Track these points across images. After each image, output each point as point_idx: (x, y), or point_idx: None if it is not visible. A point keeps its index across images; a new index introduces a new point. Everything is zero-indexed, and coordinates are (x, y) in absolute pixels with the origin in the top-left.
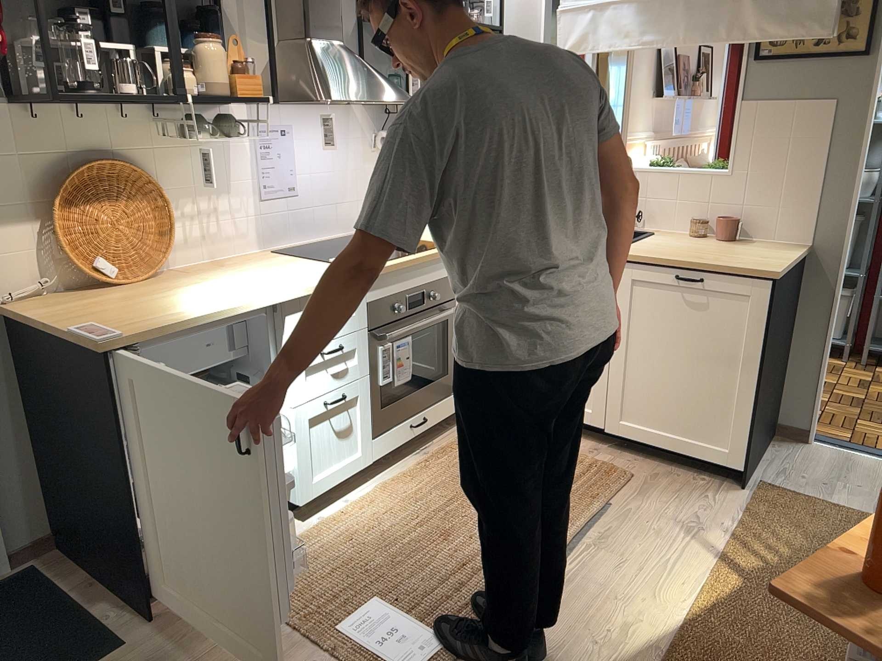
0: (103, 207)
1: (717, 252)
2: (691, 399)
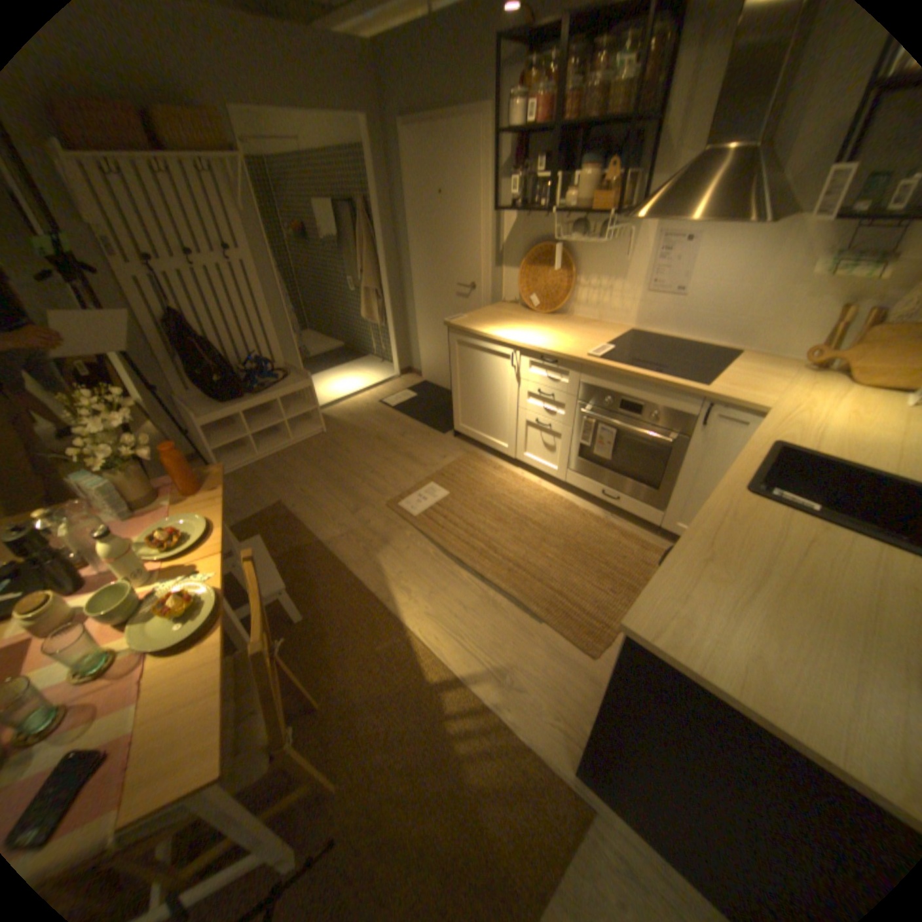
0: (544, 268)
1: (785, 605)
2: None
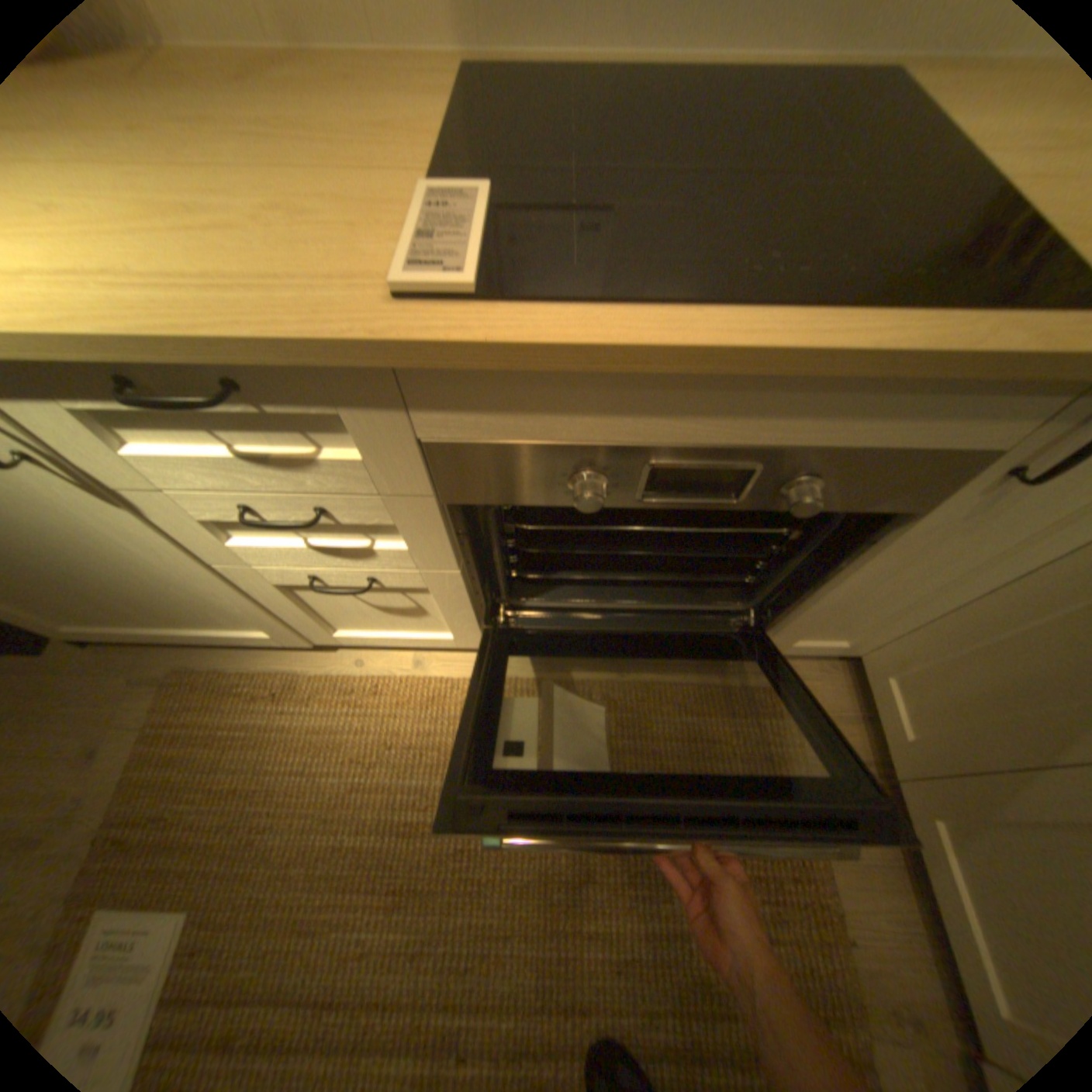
0: None
1: None
2: None
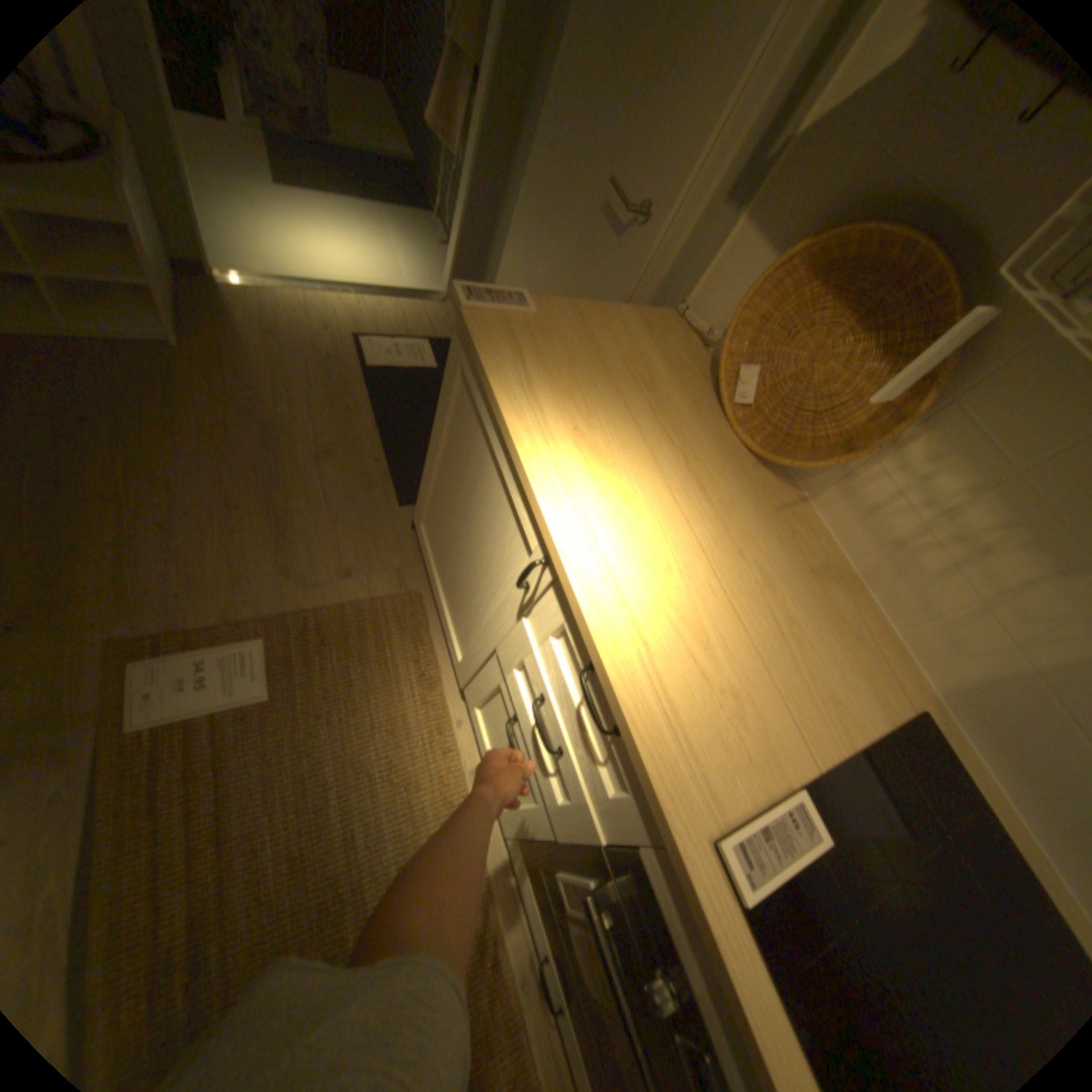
0: (847, 317)
1: None
2: None
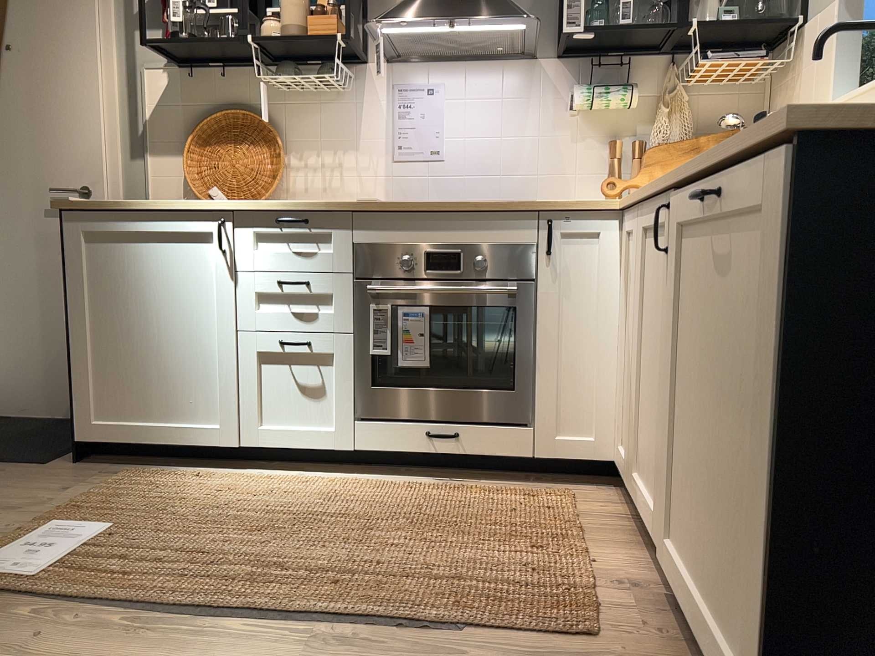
0: (227, 147)
1: None
2: (727, 513)
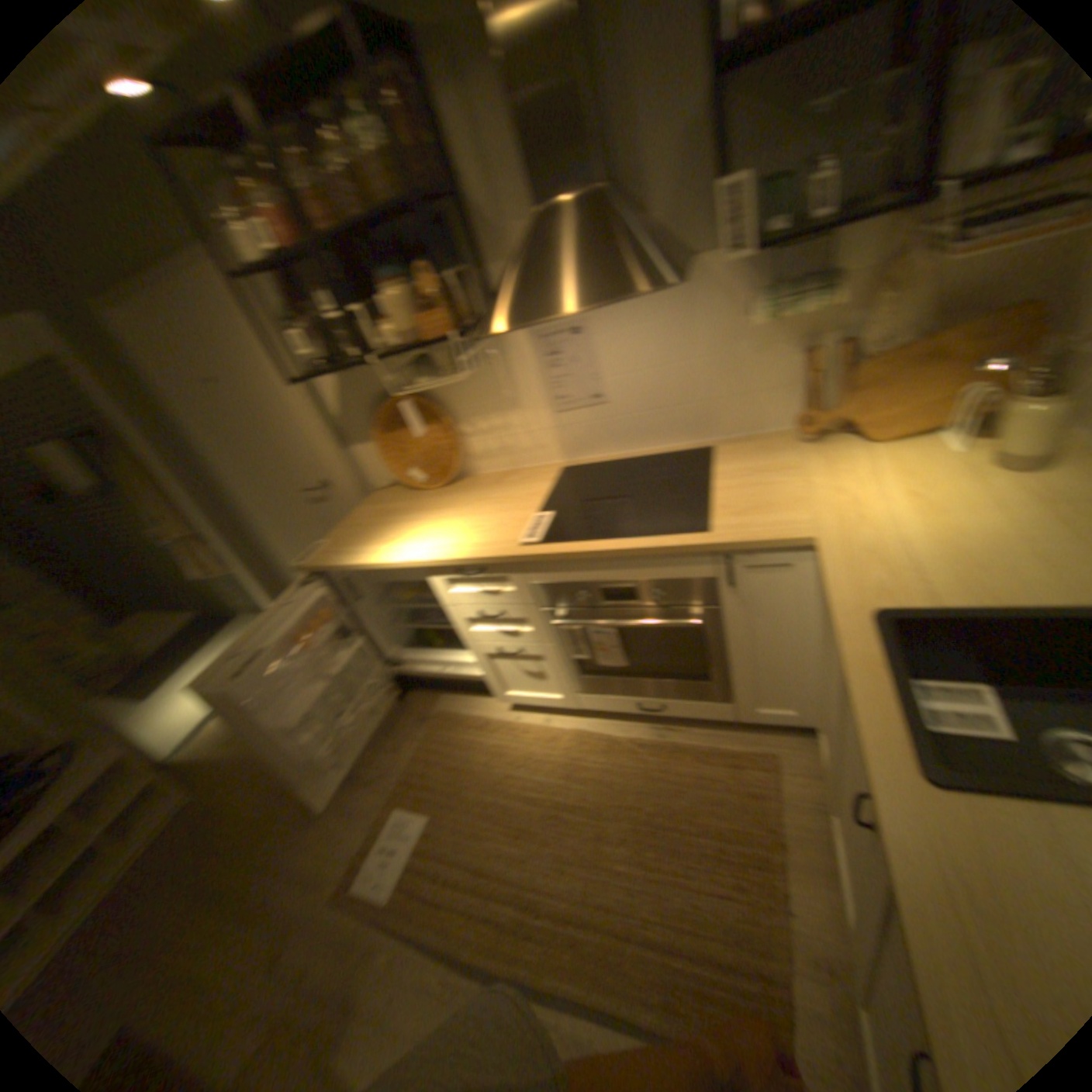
0: (401, 431)
1: None
2: None
